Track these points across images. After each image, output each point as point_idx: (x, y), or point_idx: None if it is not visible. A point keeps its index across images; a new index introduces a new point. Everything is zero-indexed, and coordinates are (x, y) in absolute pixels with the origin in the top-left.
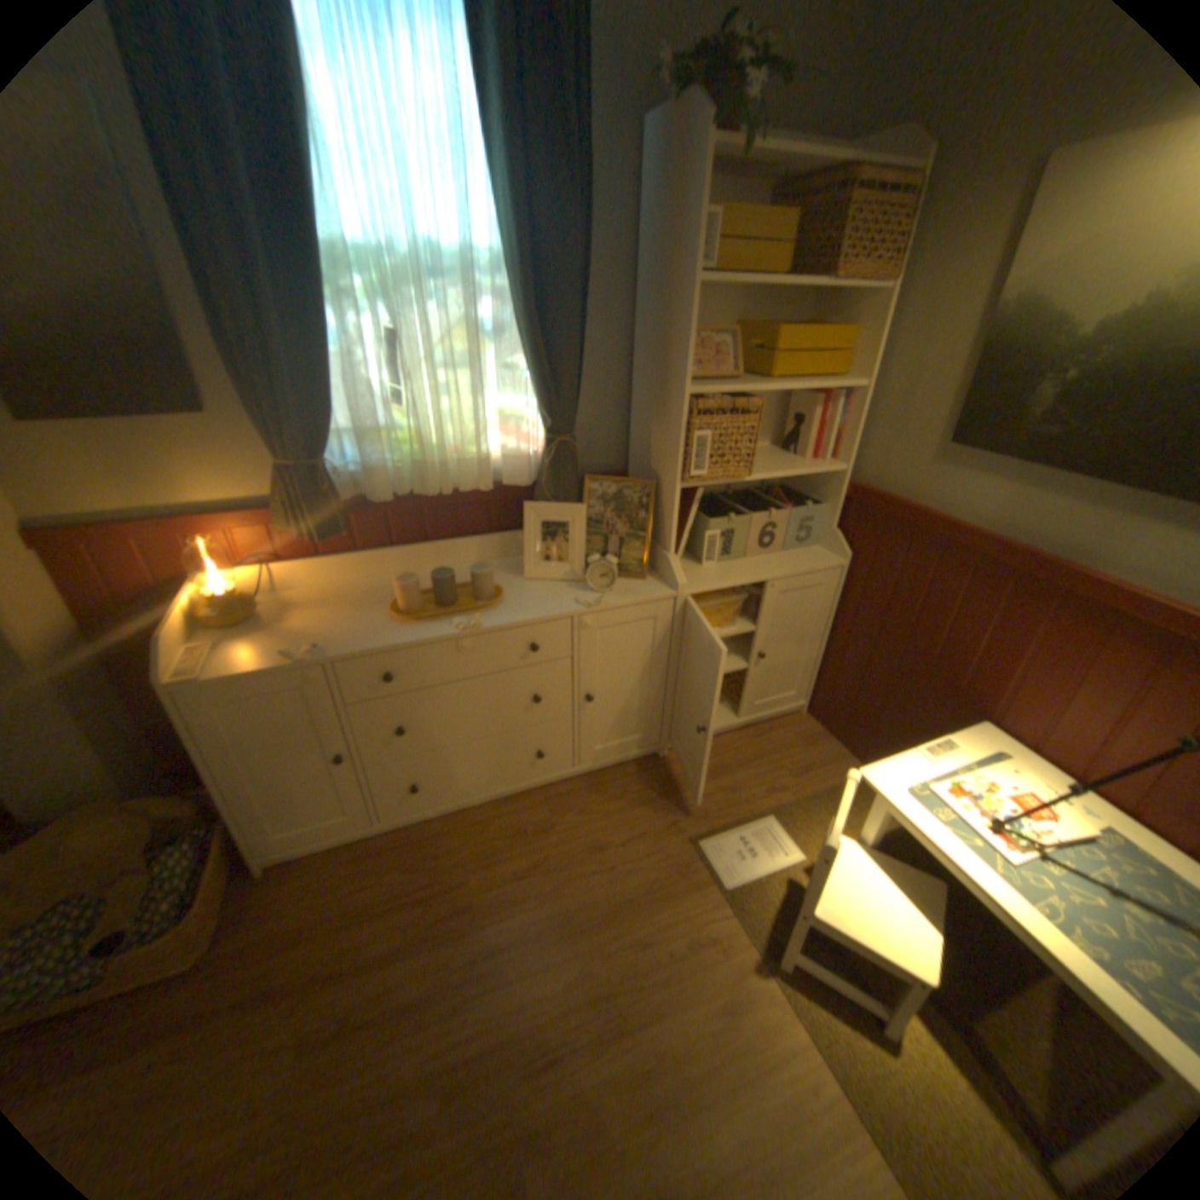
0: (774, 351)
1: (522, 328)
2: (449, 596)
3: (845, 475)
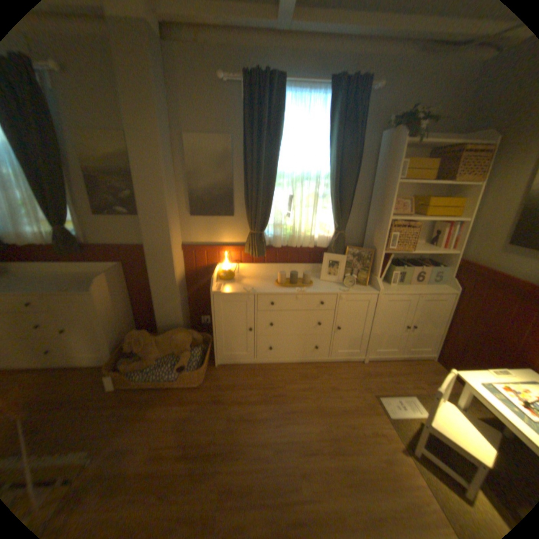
0: (427, 206)
1: (332, 196)
2: (294, 281)
3: (459, 256)
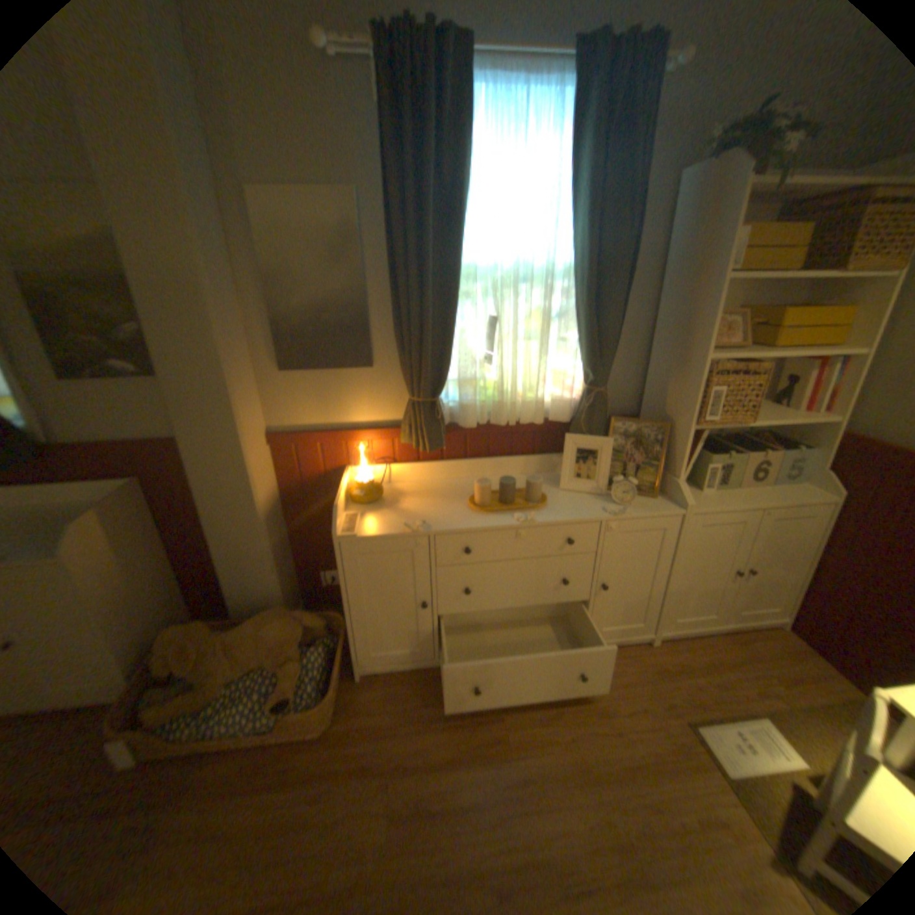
0: (779, 327)
1: (580, 314)
2: (509, 498)
3: (841, 426)
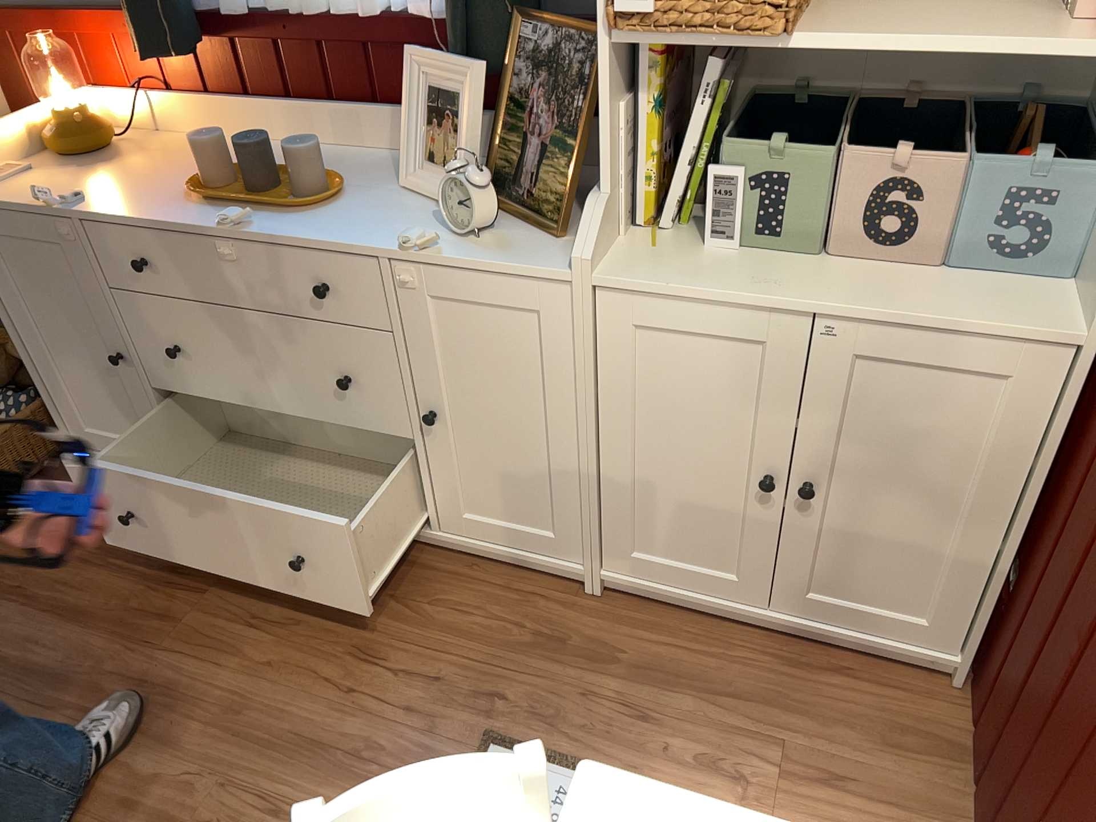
0: None
1: None
2: (262, 184)
3: None
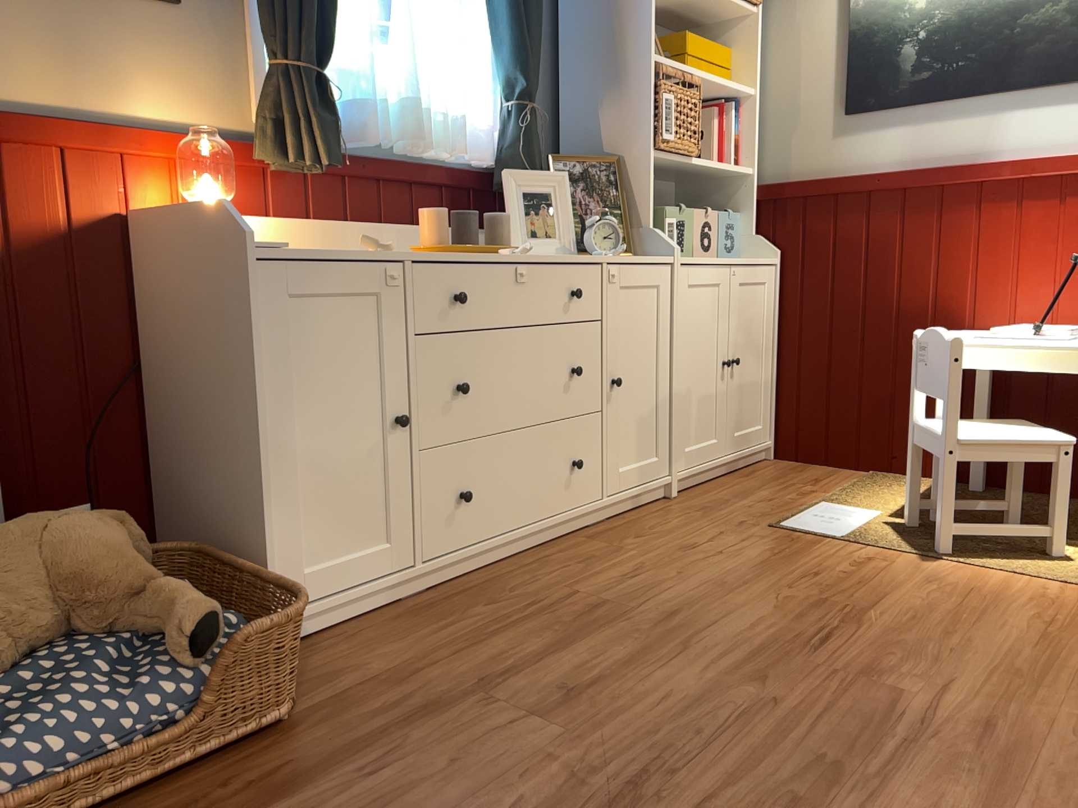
0: (683, 57)
1: None
2: (474, 241)
3: (753, 180)
